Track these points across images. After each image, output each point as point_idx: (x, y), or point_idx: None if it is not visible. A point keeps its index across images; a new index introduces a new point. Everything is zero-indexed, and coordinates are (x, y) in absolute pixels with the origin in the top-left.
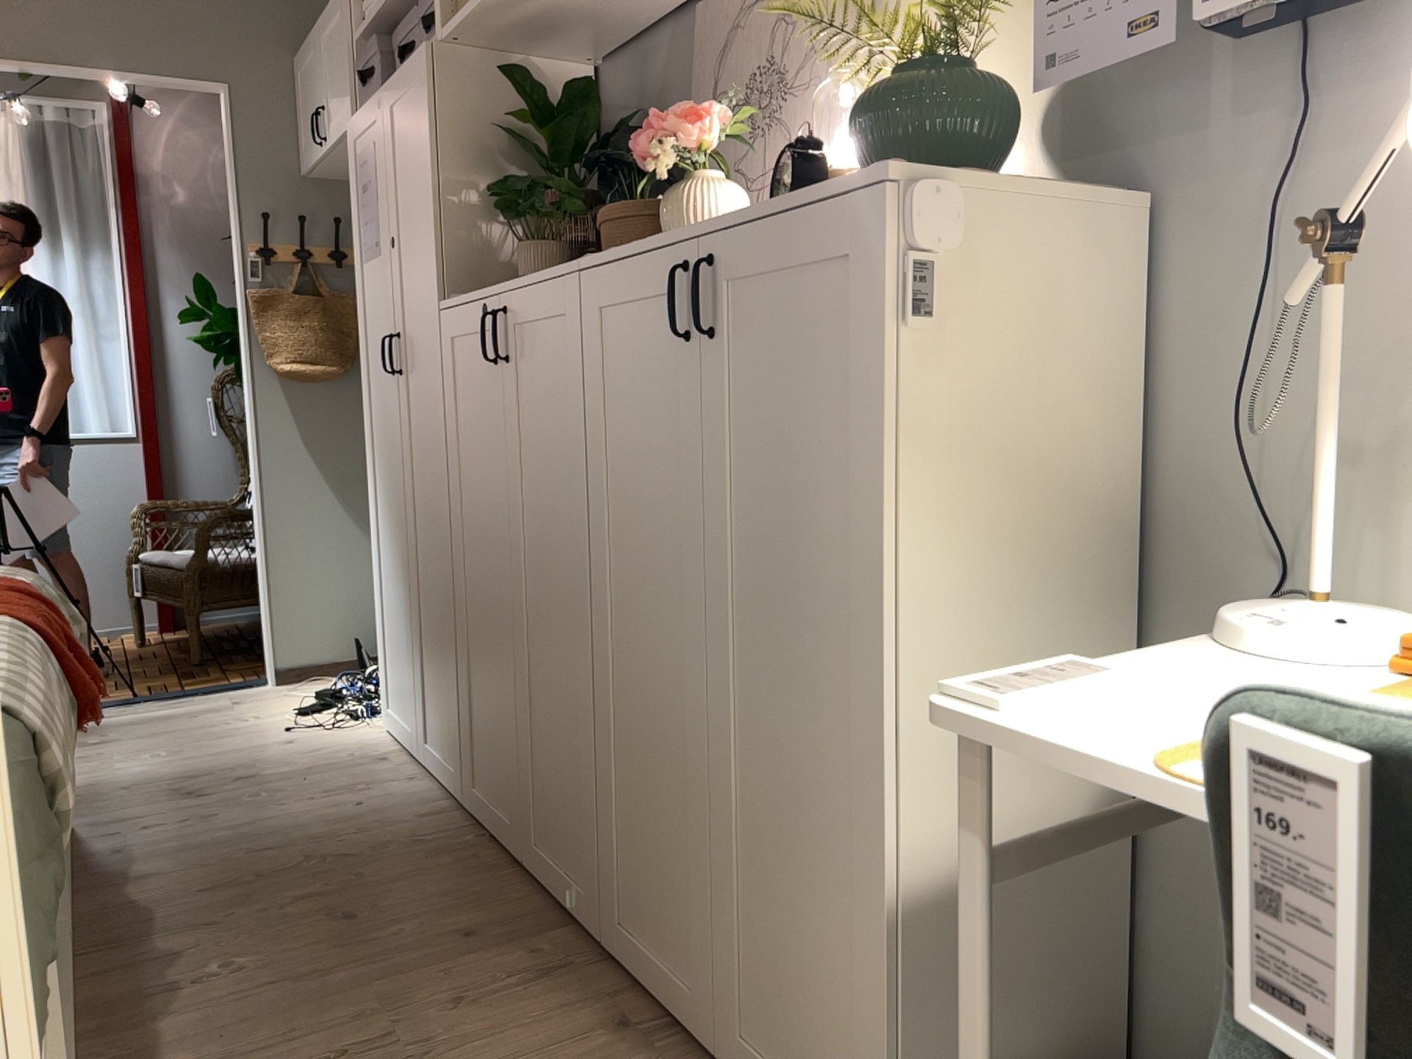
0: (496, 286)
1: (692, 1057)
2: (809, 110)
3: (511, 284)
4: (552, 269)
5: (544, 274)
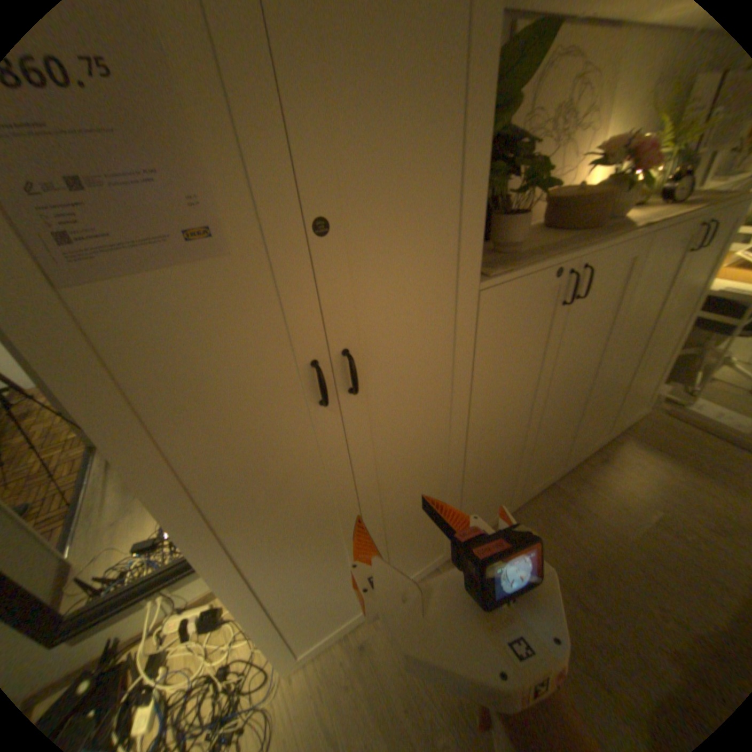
0: (567, 252)
1: (608, 446)
2: (591, 140)
3: (570, 247)
4: (625, 233)
5: (608, 236)
